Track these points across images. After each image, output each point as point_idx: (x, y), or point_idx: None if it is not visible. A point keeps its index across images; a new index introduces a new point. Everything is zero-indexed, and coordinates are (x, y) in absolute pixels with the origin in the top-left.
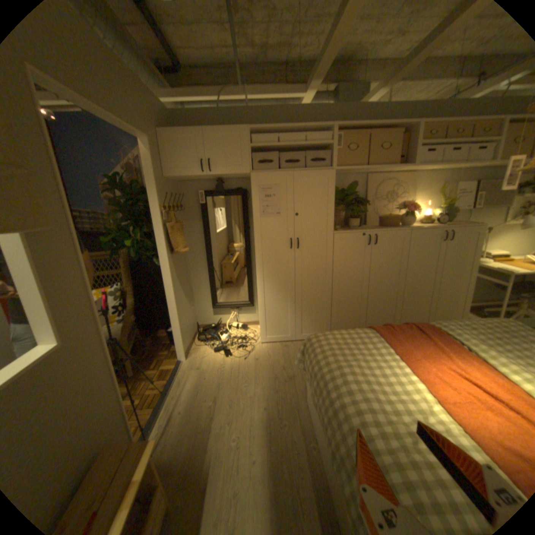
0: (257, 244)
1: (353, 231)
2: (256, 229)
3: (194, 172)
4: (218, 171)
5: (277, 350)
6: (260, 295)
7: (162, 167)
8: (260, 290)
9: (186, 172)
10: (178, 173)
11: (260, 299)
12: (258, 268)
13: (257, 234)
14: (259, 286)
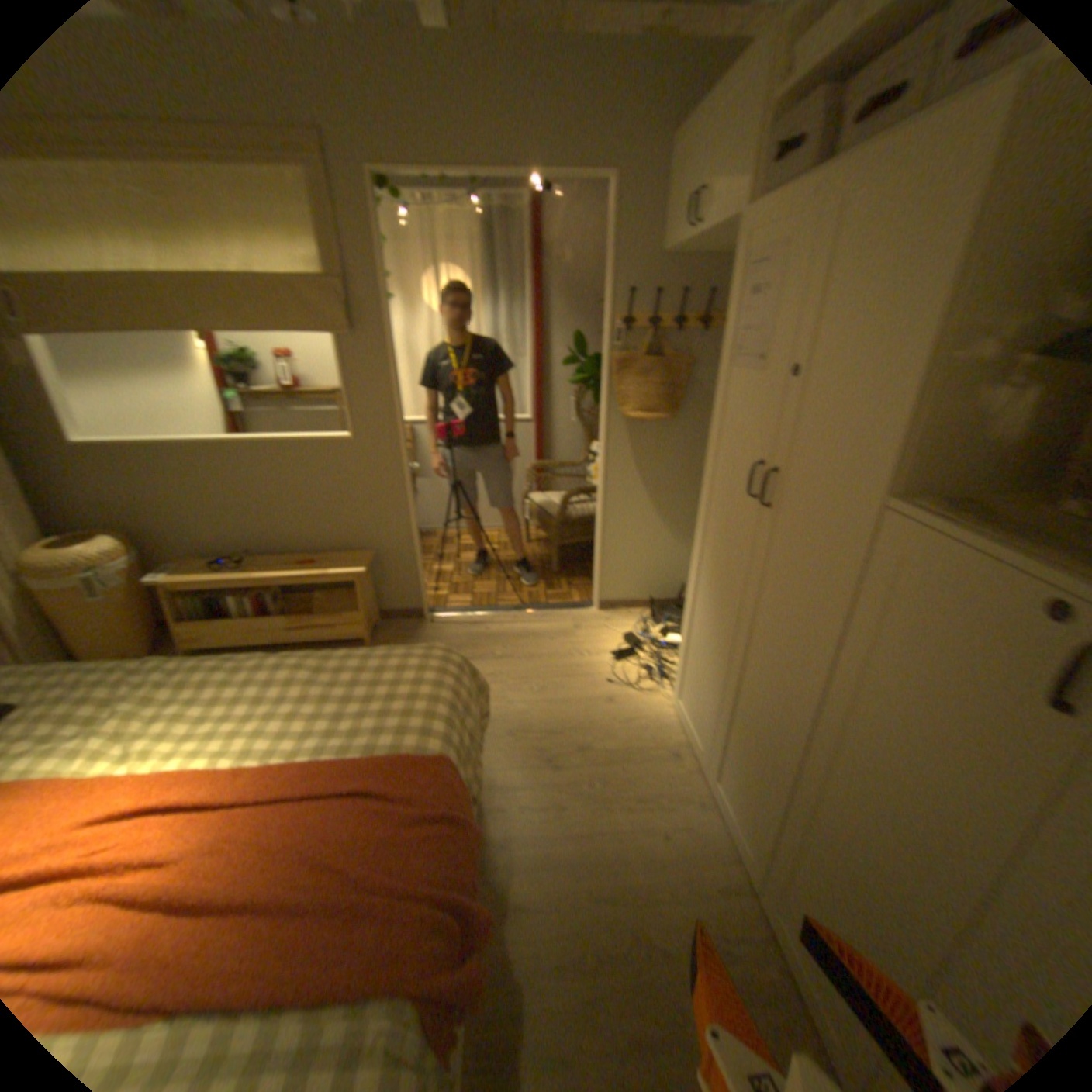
0: (711, 447)
1: (991, 542)
2: (718, 401)
3: (687, 232)
4: (709, 219)
5: (655, 740)
6: (690, 590)
7: (663, 231)
8: (692, 579)
9: (680, 236)
10: (674, 239)
11: (688, 601)
12: (701, 517)
13: (715, 417)
14: (694, 567)
